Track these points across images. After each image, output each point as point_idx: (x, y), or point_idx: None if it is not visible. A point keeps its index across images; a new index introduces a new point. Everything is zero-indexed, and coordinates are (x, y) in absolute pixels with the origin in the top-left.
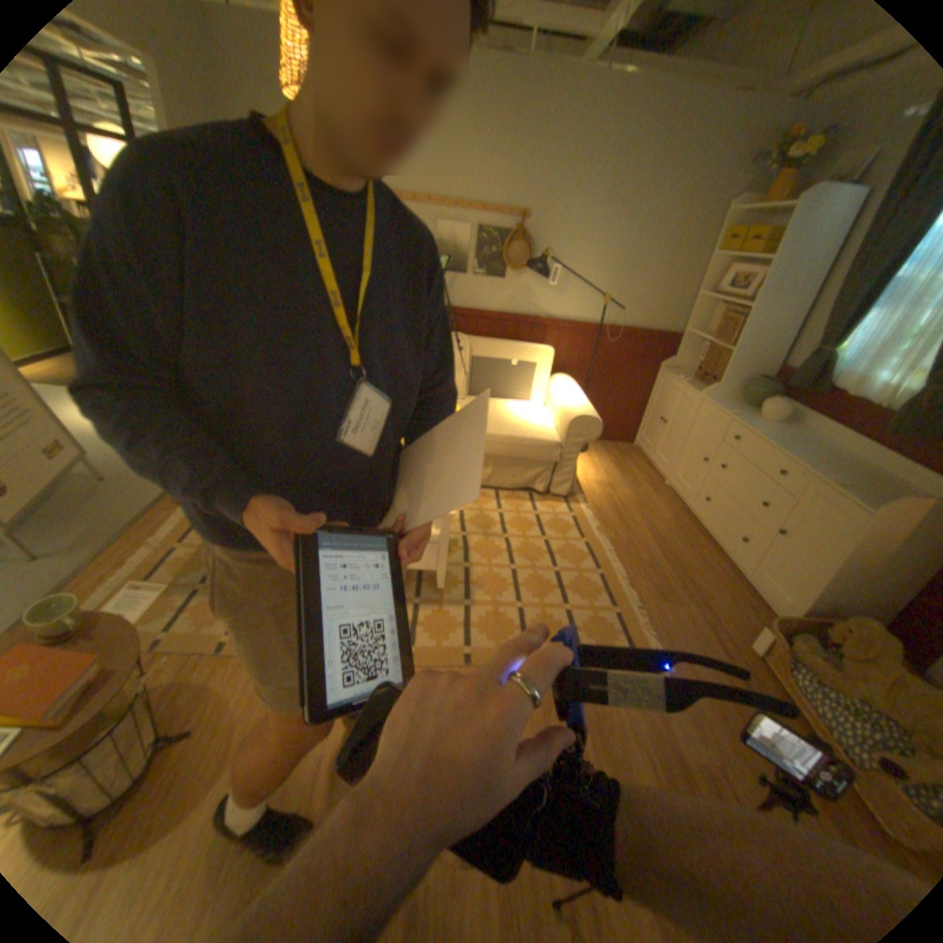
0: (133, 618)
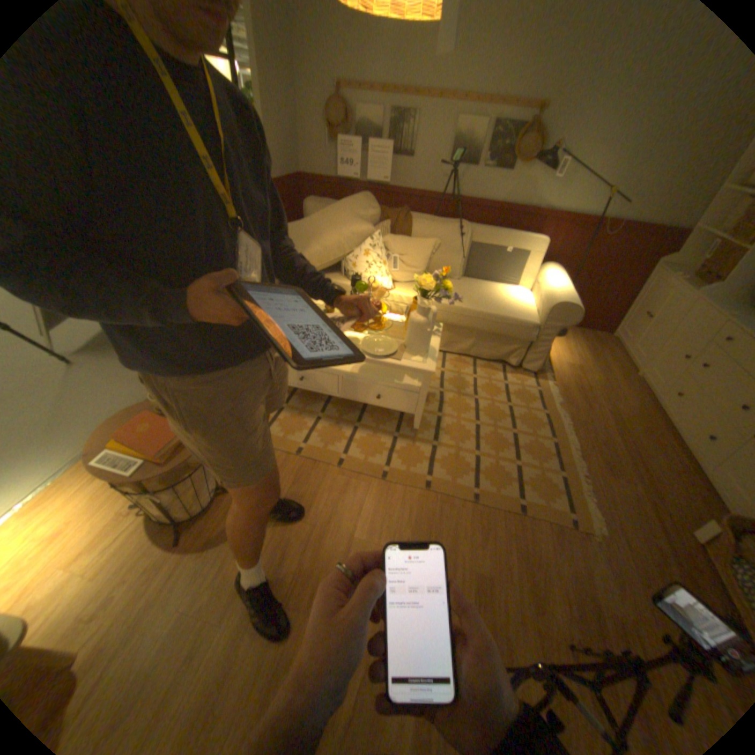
0: None
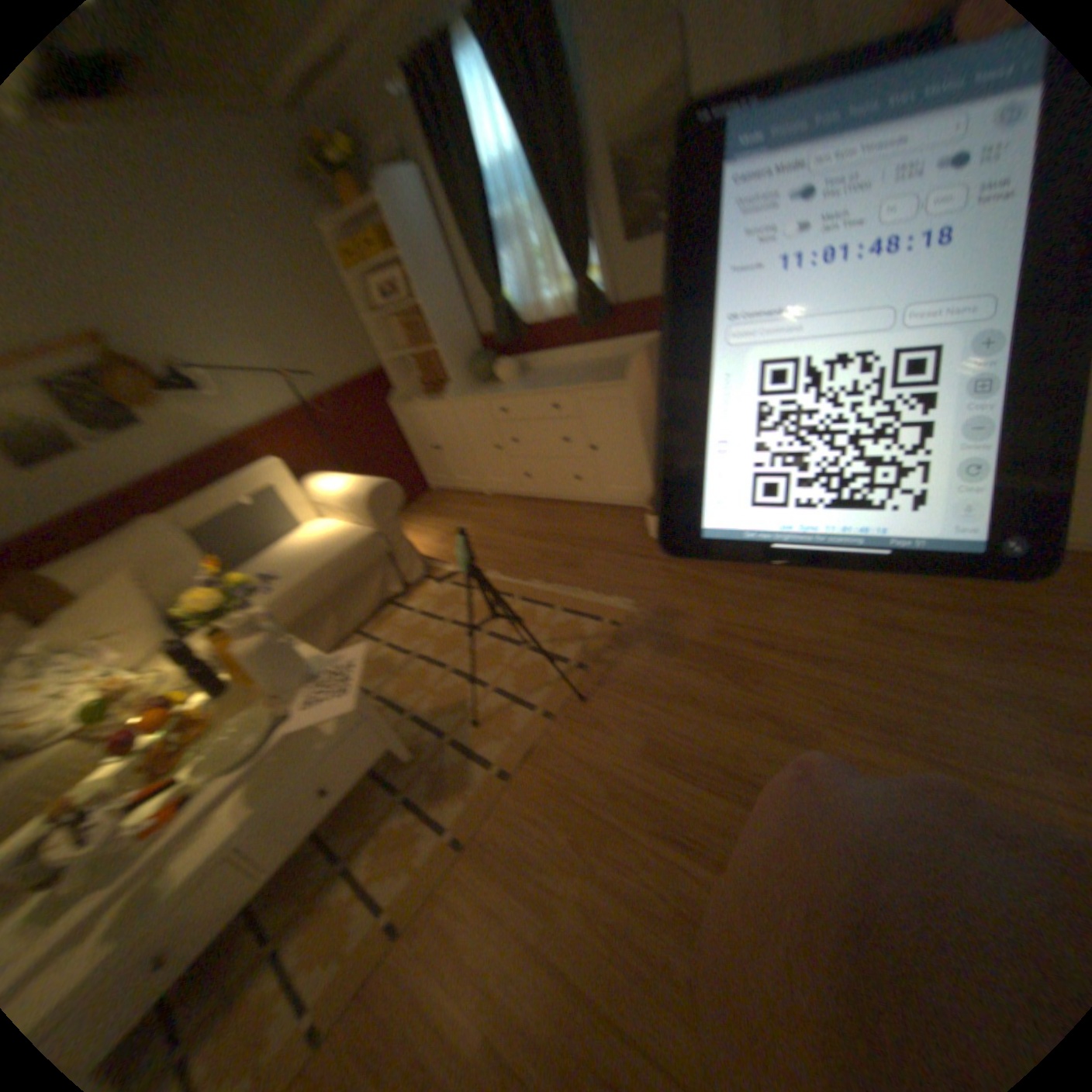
0: None
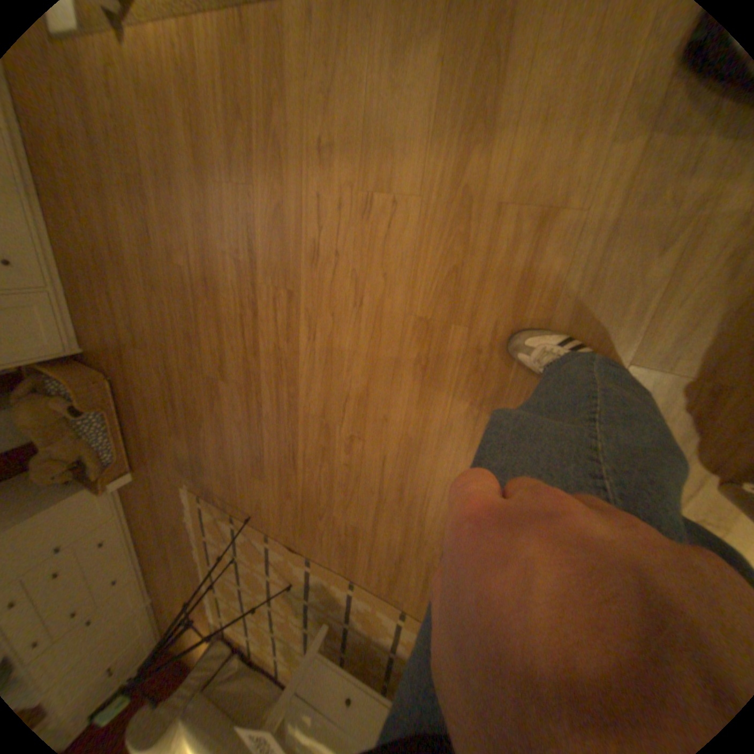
0: None
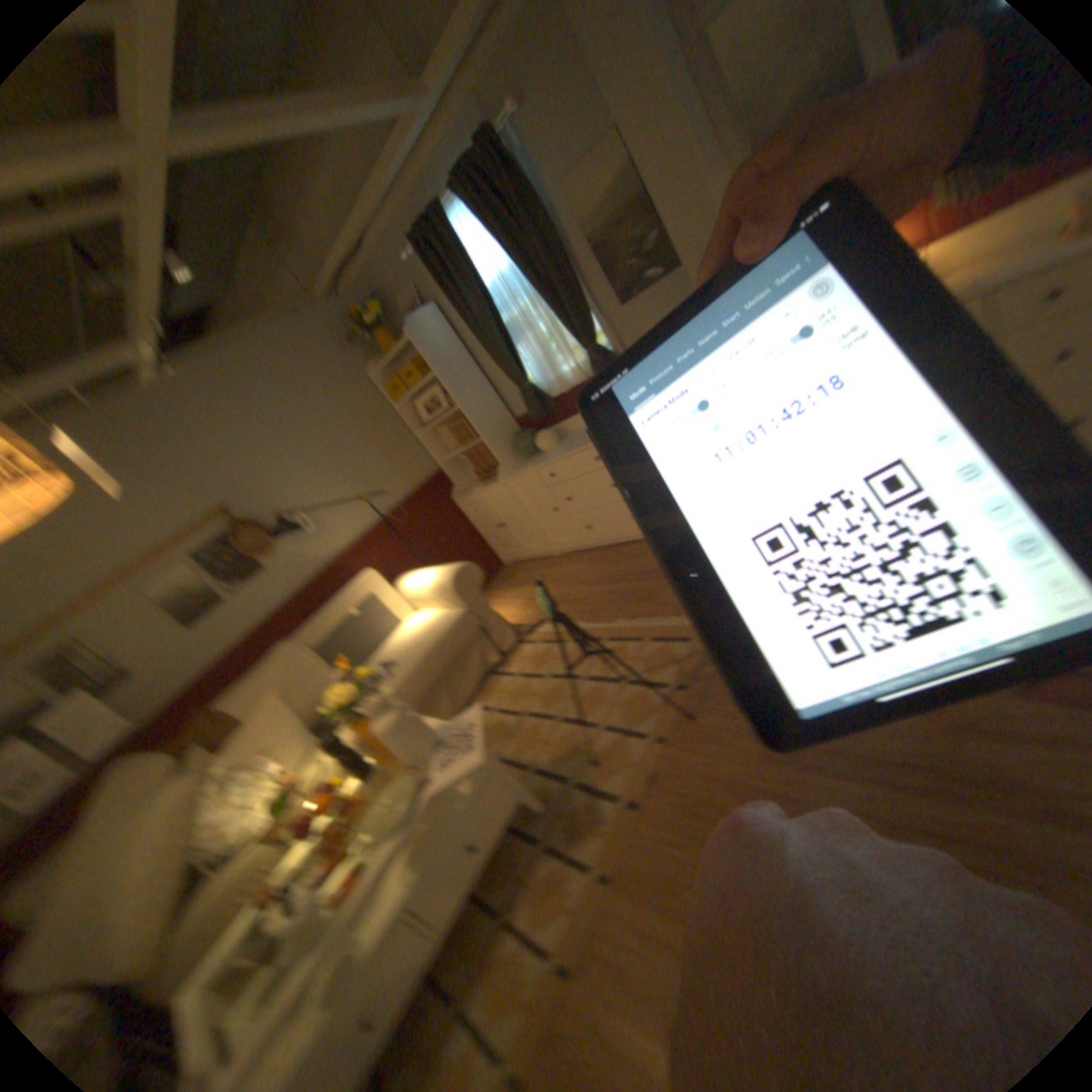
0: None
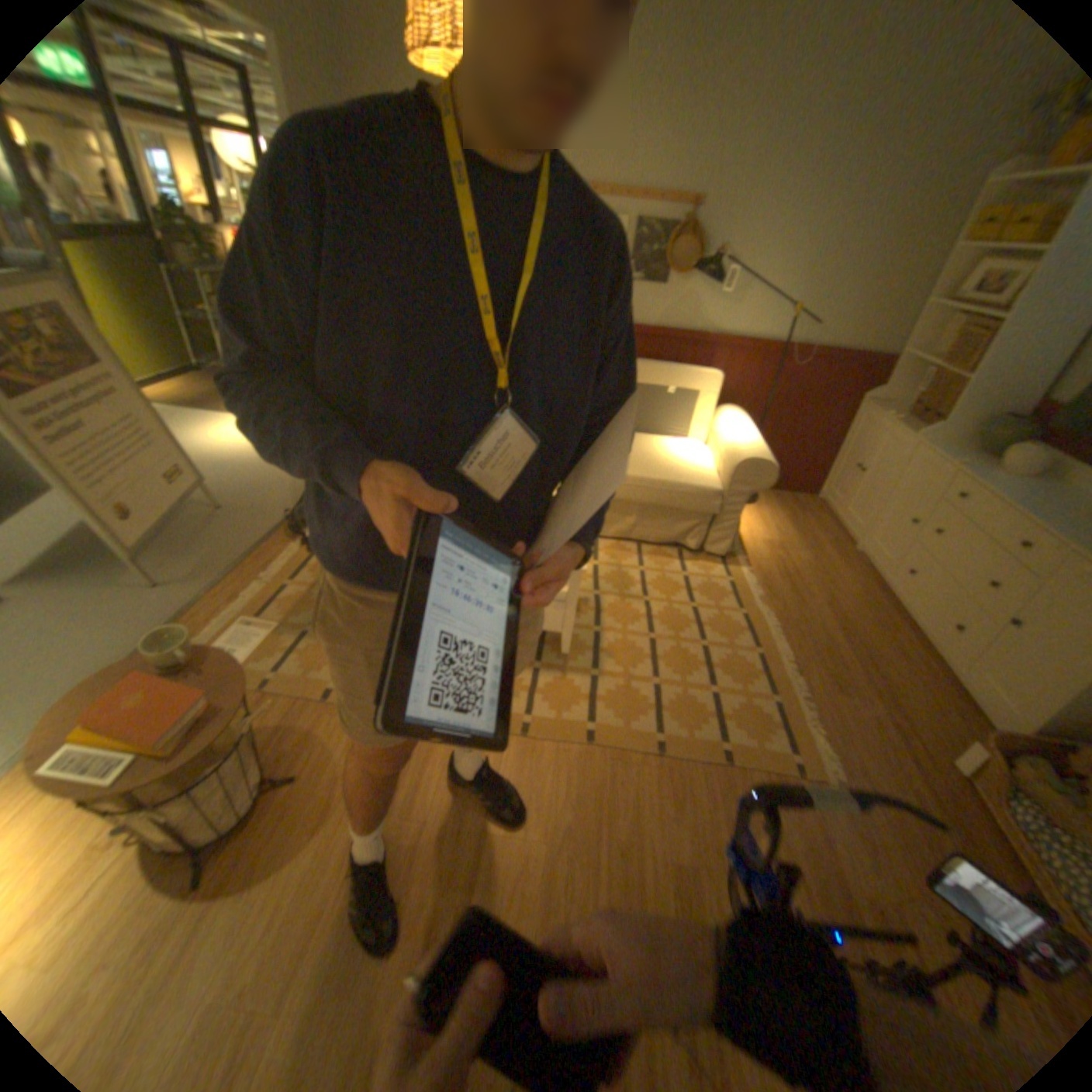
0: (245, 654)
